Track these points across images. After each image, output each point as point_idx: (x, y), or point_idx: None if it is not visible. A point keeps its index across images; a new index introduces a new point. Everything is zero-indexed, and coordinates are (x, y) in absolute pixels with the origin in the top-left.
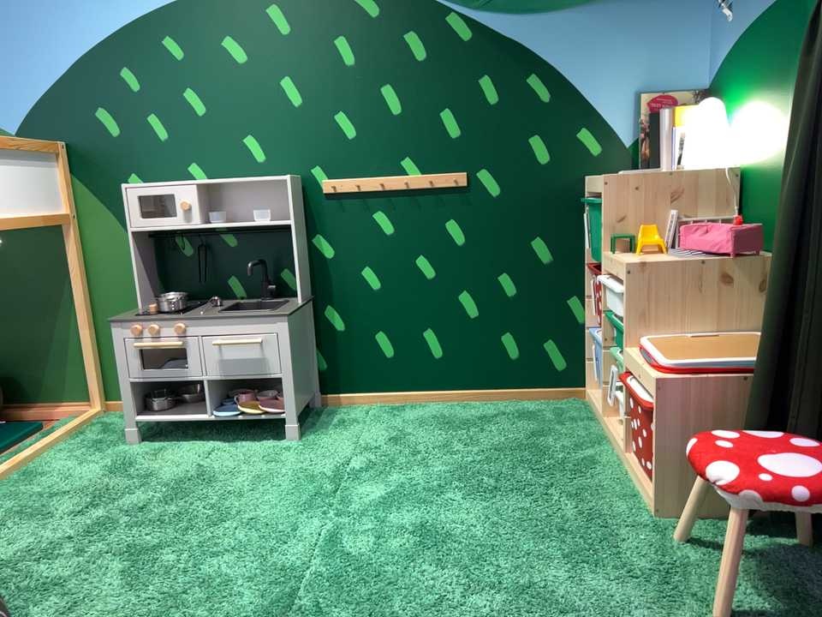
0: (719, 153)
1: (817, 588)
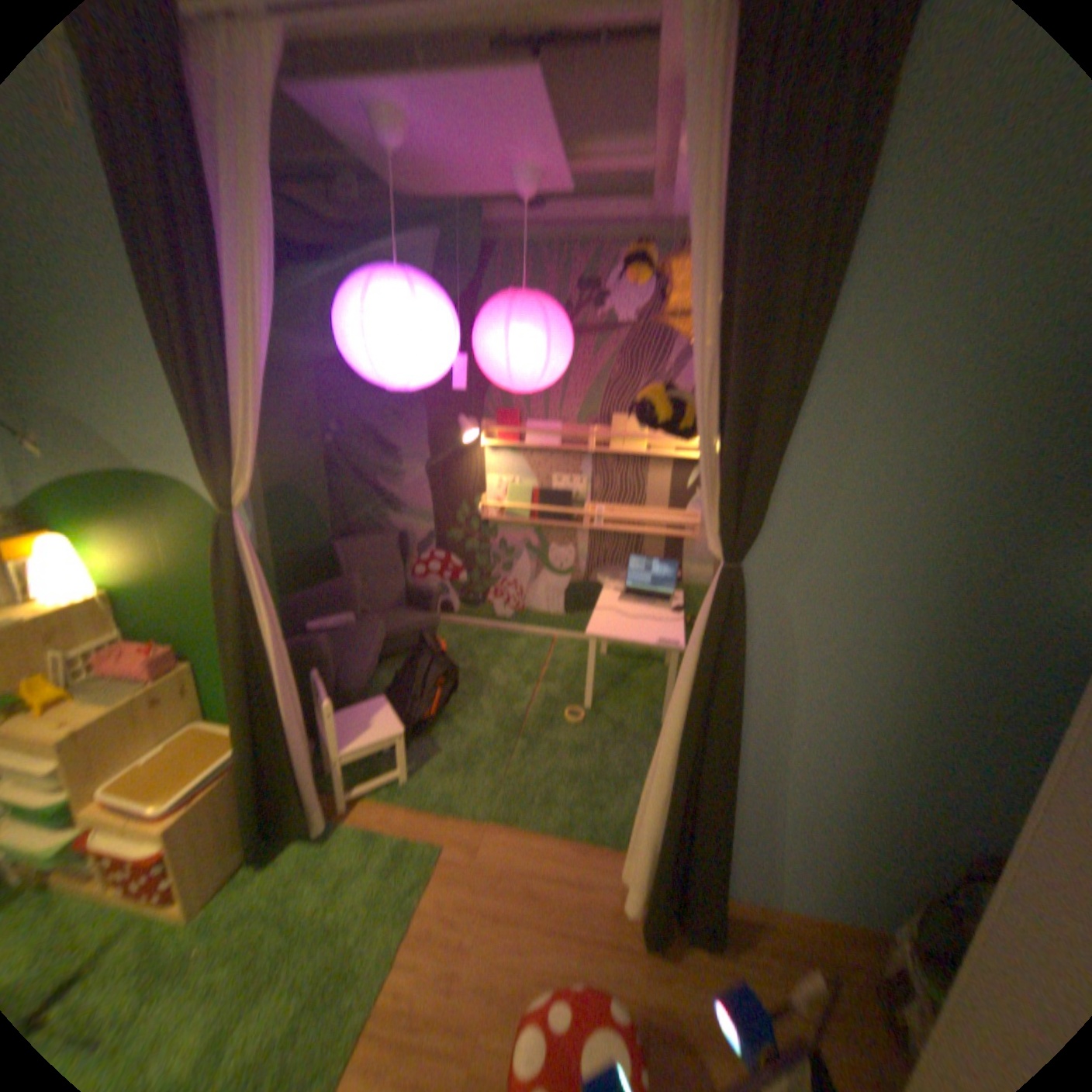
0: (82, 587)
1: (317, 874)
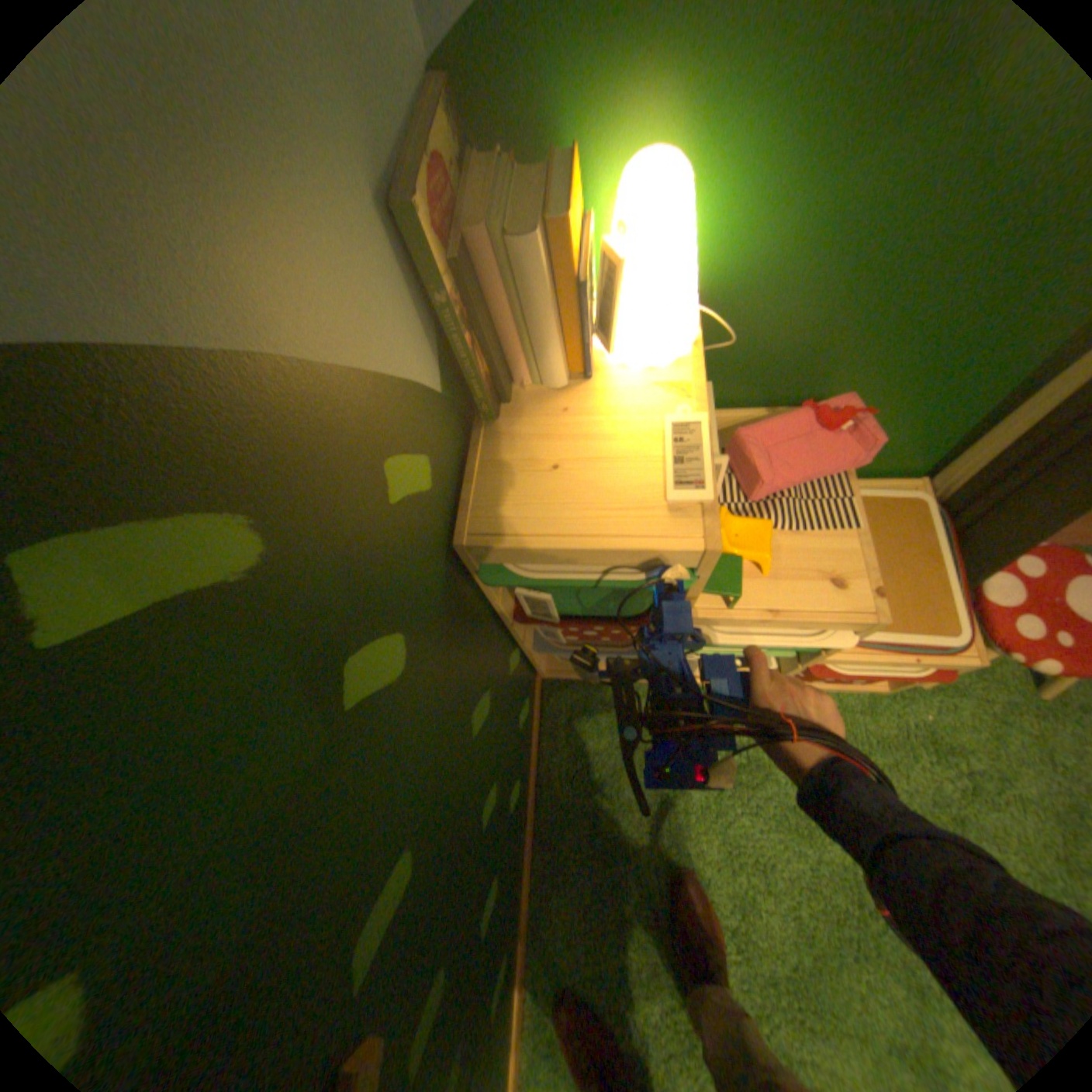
0: (695, 287)
1: None
